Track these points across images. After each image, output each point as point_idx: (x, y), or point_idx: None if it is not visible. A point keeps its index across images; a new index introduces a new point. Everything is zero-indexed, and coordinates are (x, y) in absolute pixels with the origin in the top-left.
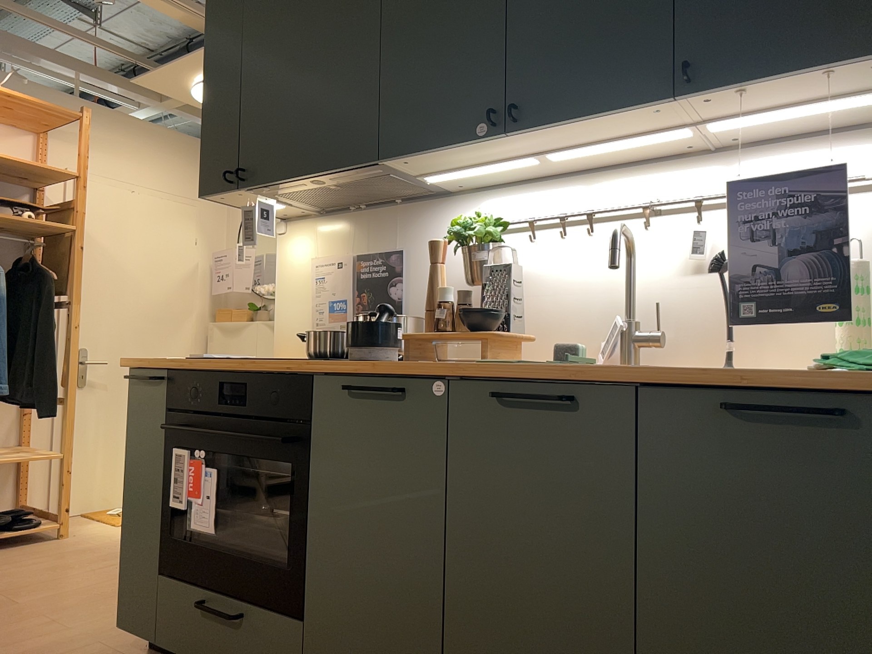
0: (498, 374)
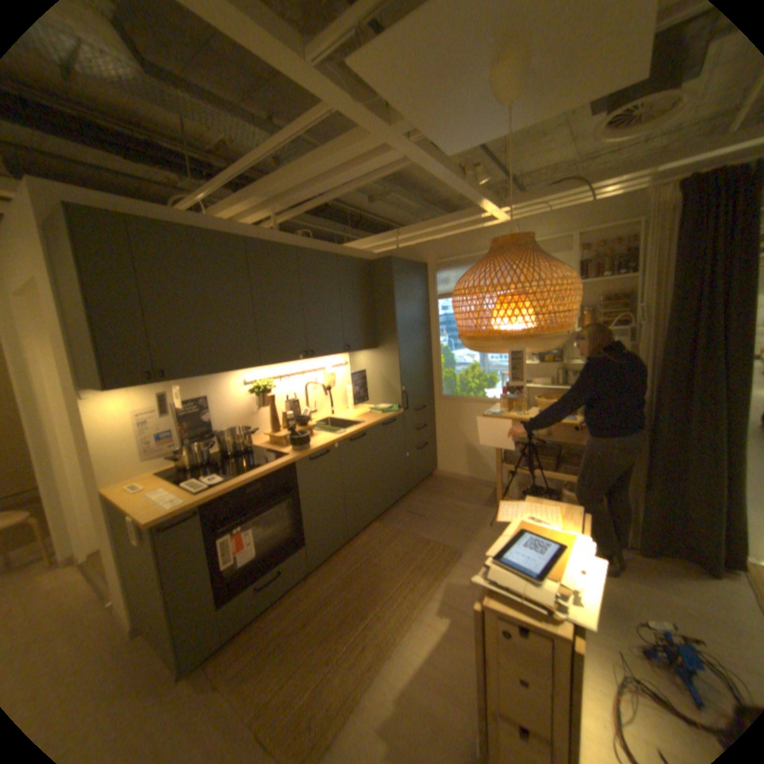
0: (350, 435)
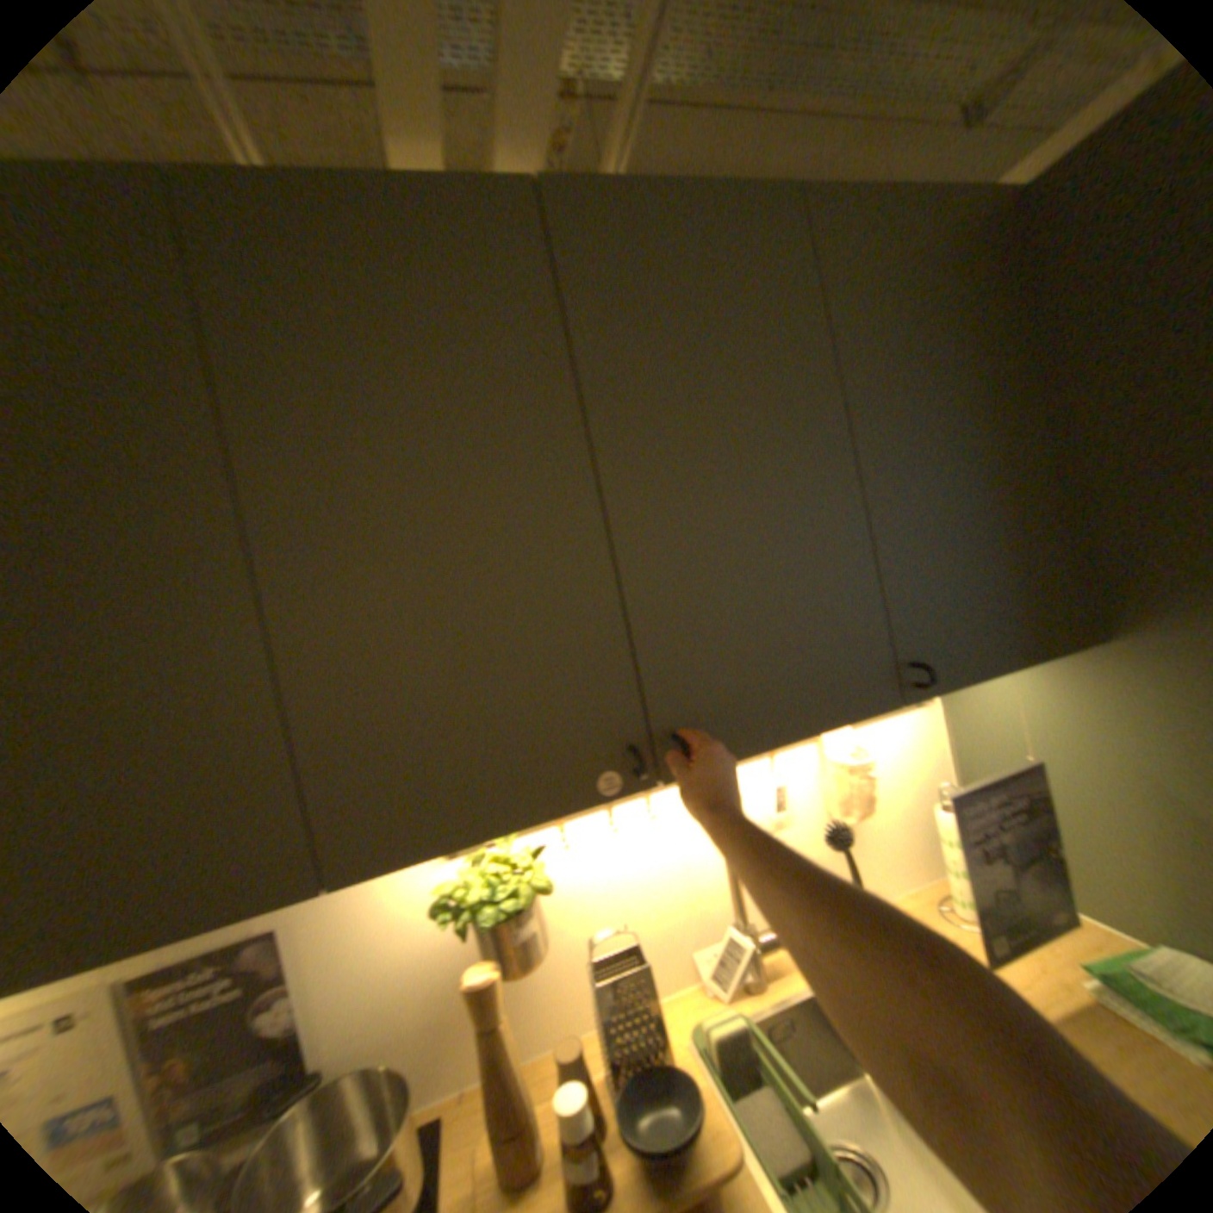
0: None
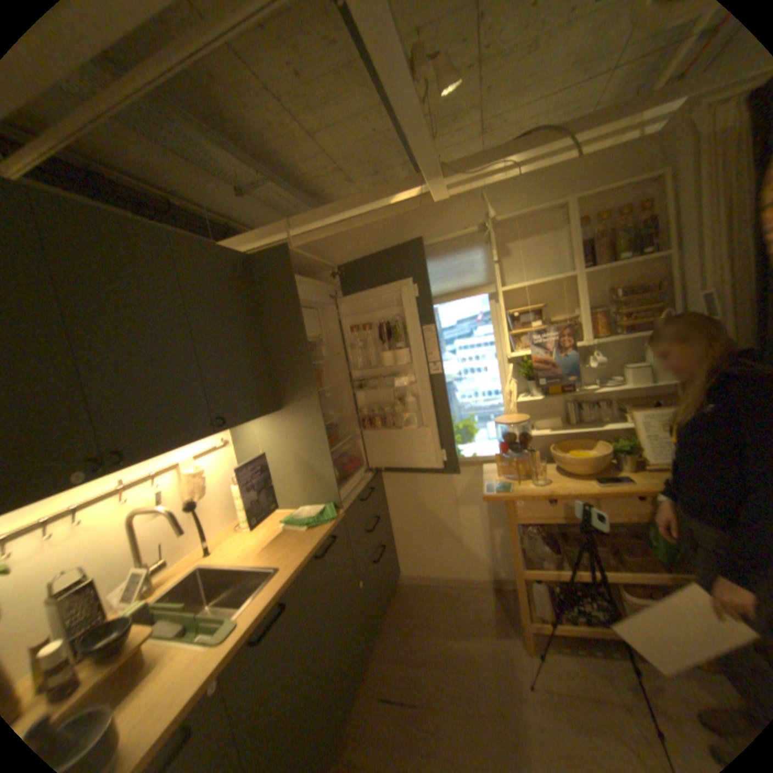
0: (249, 632)
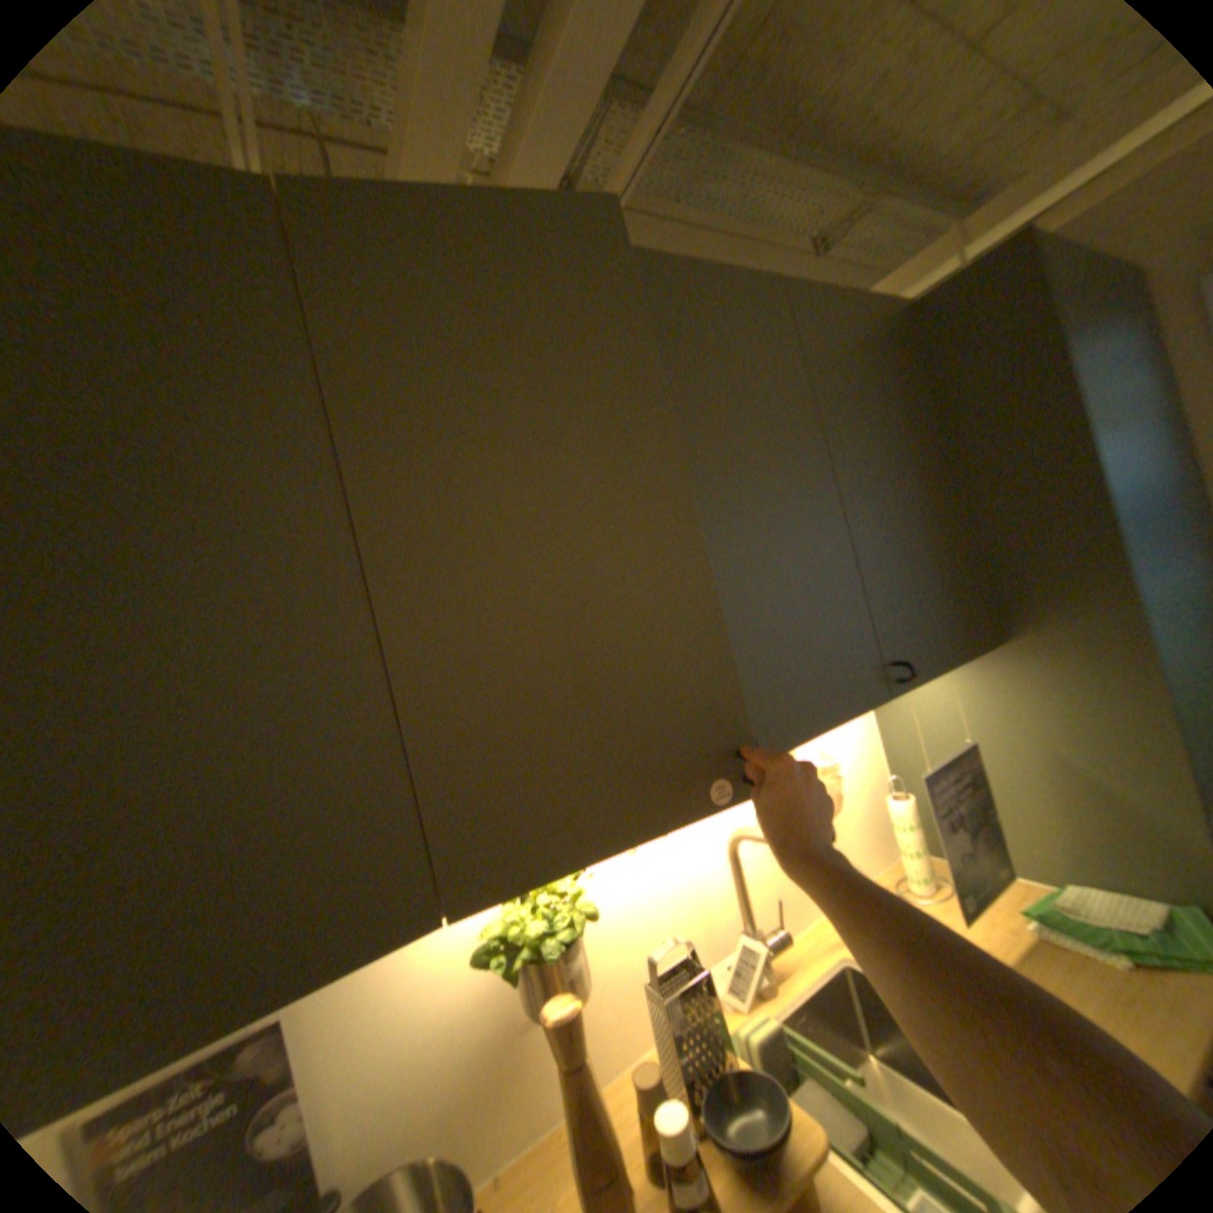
0: None
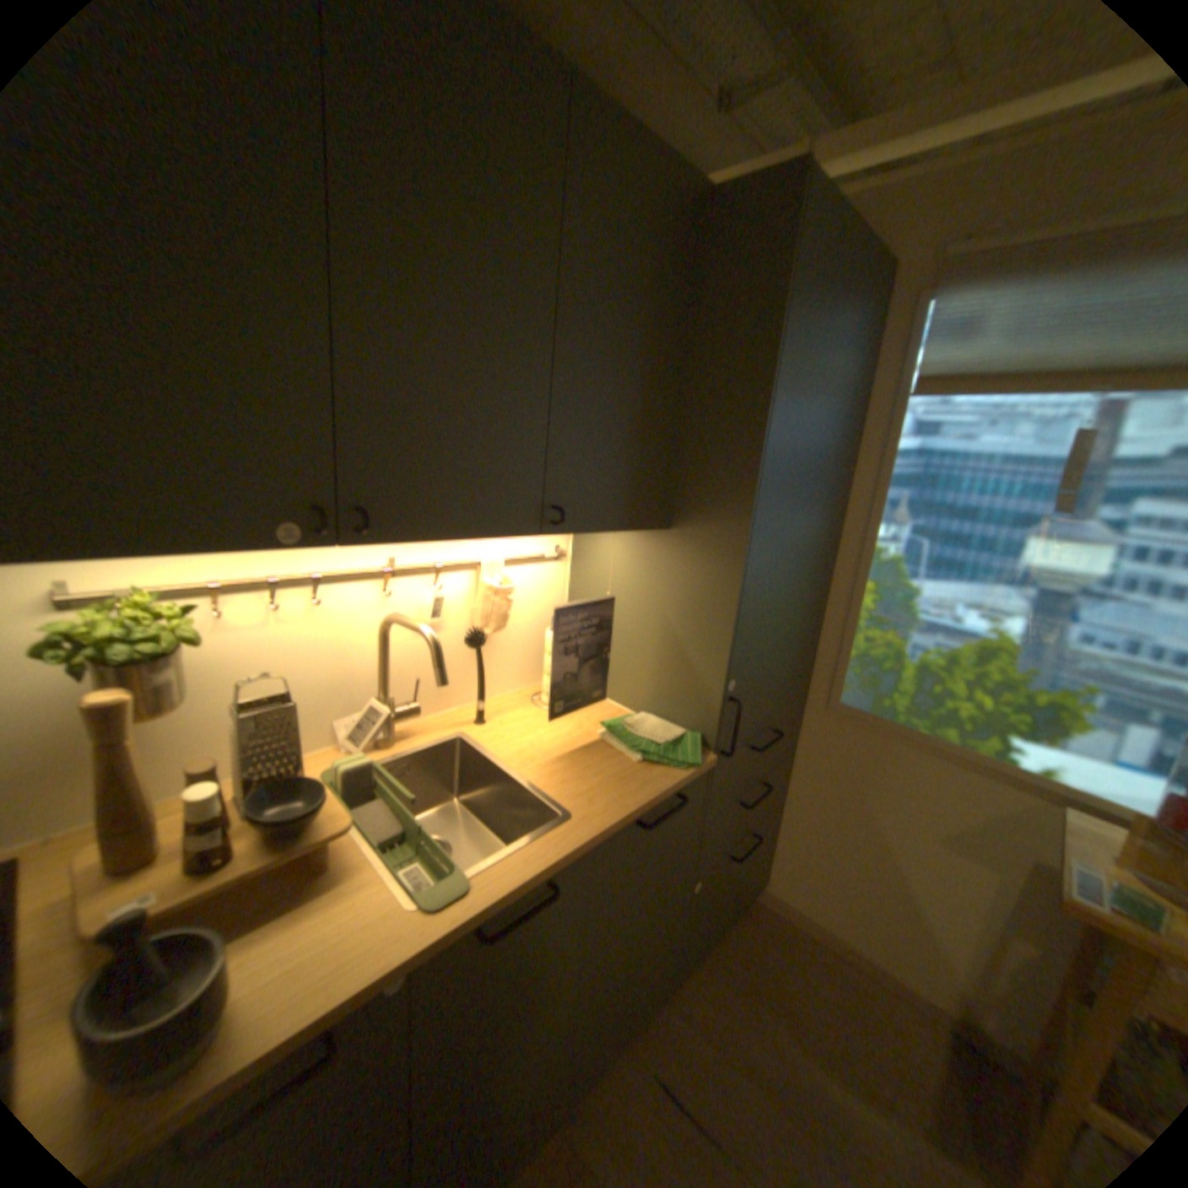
0: (484, 917)
